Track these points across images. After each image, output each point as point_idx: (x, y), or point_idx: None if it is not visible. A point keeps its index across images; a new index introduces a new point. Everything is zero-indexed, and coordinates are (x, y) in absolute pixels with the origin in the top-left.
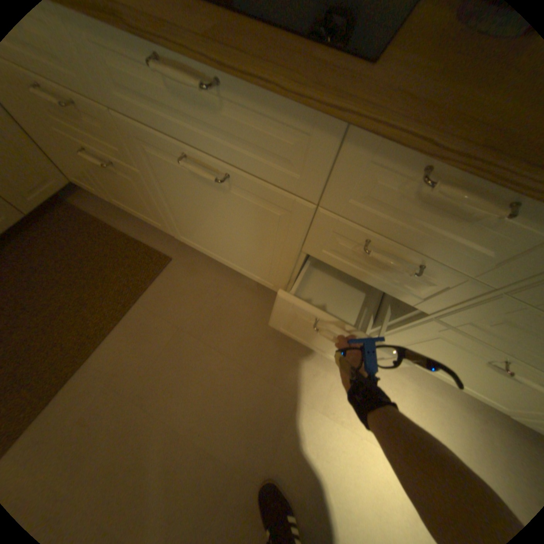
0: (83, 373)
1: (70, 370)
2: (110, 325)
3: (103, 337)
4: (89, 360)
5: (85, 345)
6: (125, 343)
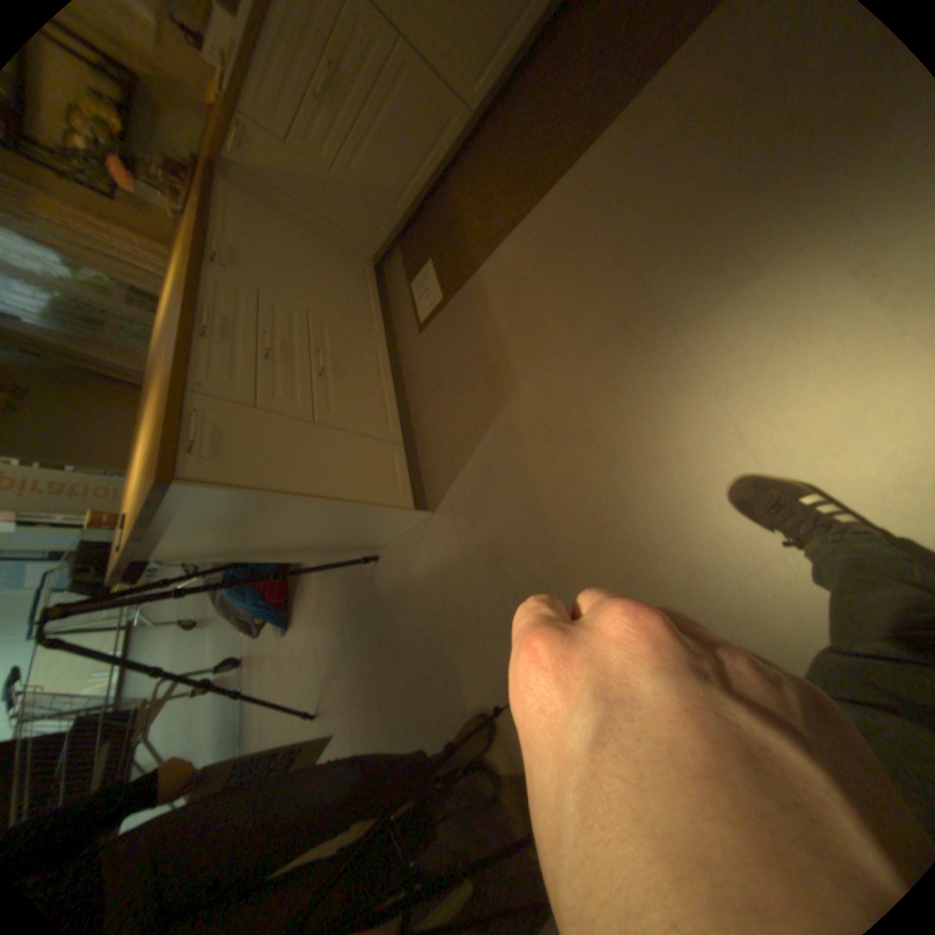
0: (574, 171)
1: (567, 166)
2: (617, 110)
3: (606, 126)
4: (584, 156)
5: (587, 137)
6: (623, 135)
